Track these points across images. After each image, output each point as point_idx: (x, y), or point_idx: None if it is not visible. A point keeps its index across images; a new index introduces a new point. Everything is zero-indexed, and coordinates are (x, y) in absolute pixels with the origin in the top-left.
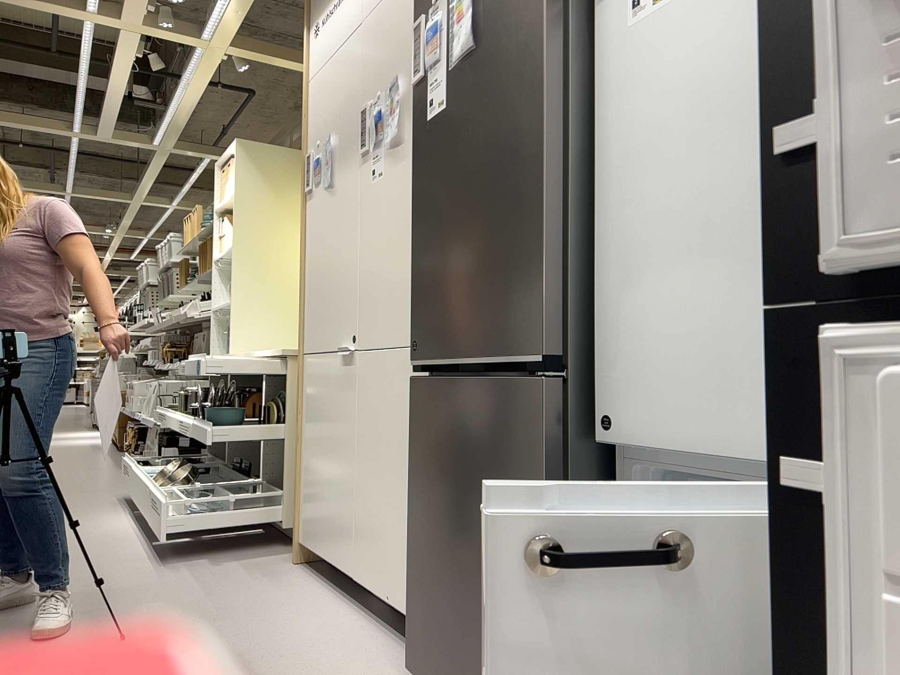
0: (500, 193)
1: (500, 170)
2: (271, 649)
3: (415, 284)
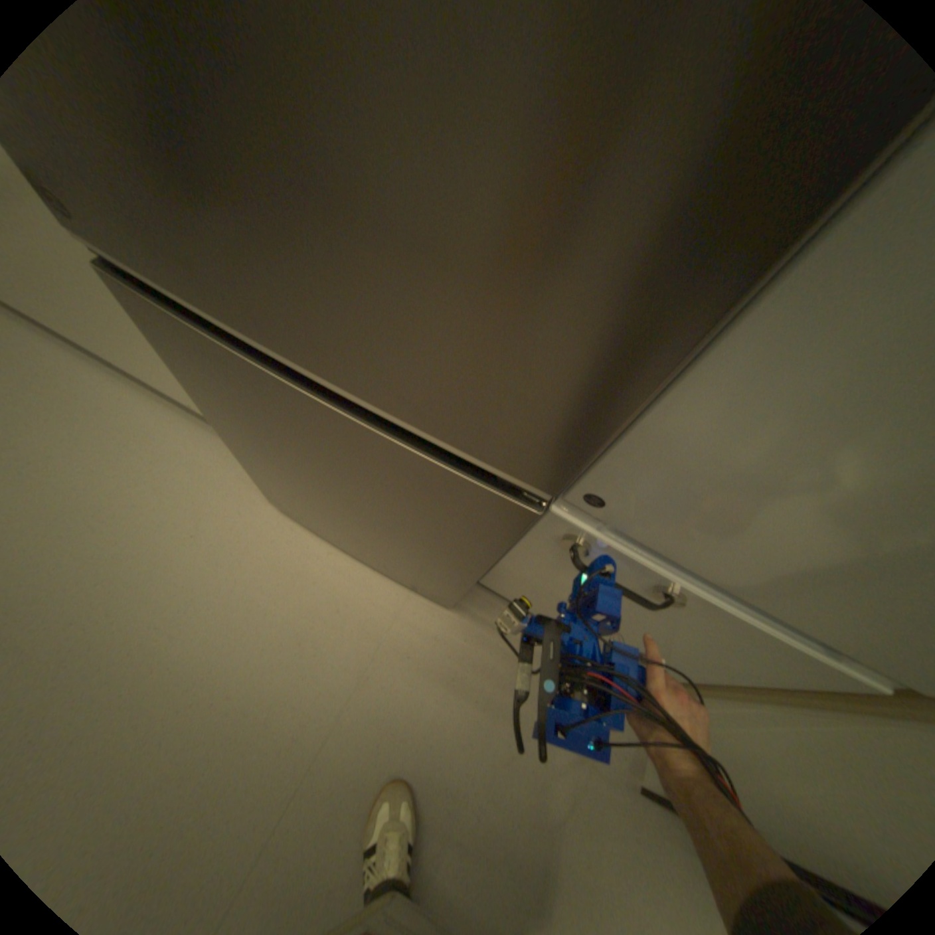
0: None
1: None
2: (85, 502)
3: None
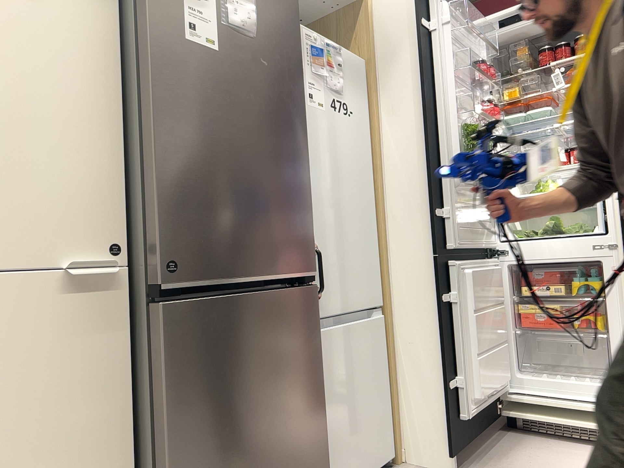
0: (281, 159)
1: (280, 143)
2: None
3: (165, 198)
